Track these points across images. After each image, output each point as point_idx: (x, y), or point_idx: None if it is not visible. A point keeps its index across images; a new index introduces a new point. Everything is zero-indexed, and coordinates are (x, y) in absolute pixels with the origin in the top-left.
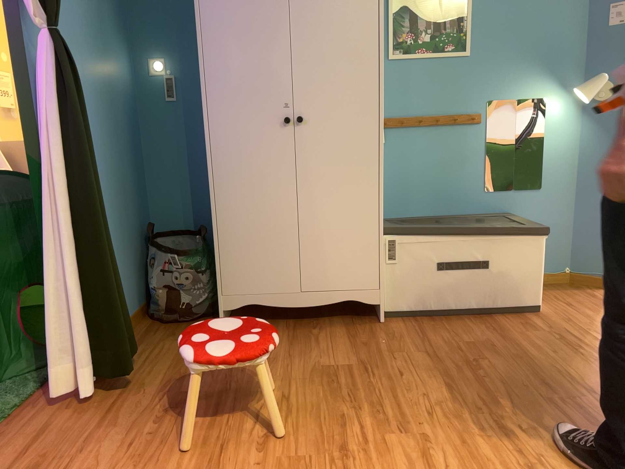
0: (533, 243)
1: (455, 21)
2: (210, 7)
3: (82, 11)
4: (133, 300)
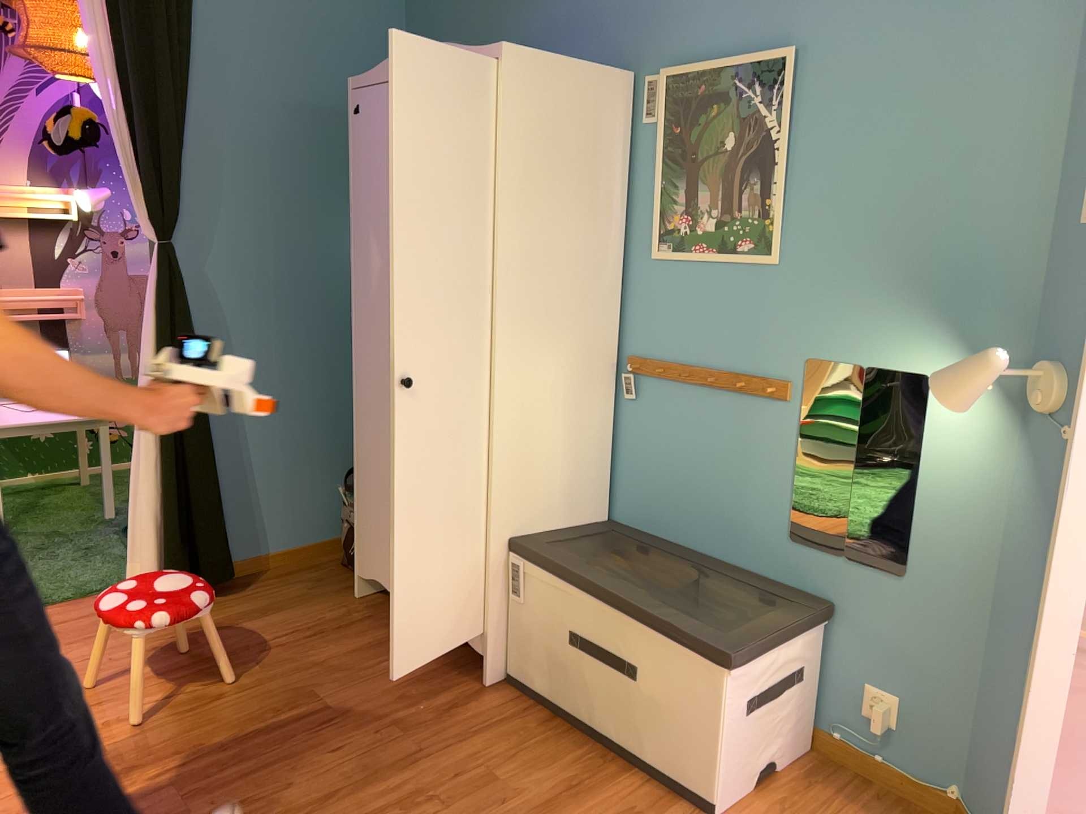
0: (706, 672)
1: (757, 196)
2: (360, 193)
3: (279, 194)
4: (321, 528)
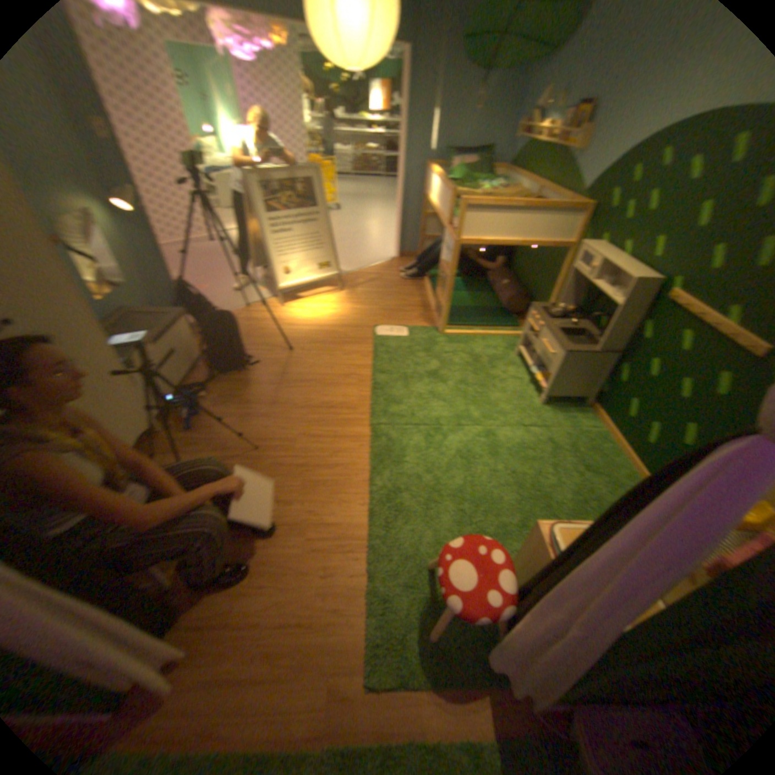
0: (183, 322)
1: None
2: None
3: None
4: None
